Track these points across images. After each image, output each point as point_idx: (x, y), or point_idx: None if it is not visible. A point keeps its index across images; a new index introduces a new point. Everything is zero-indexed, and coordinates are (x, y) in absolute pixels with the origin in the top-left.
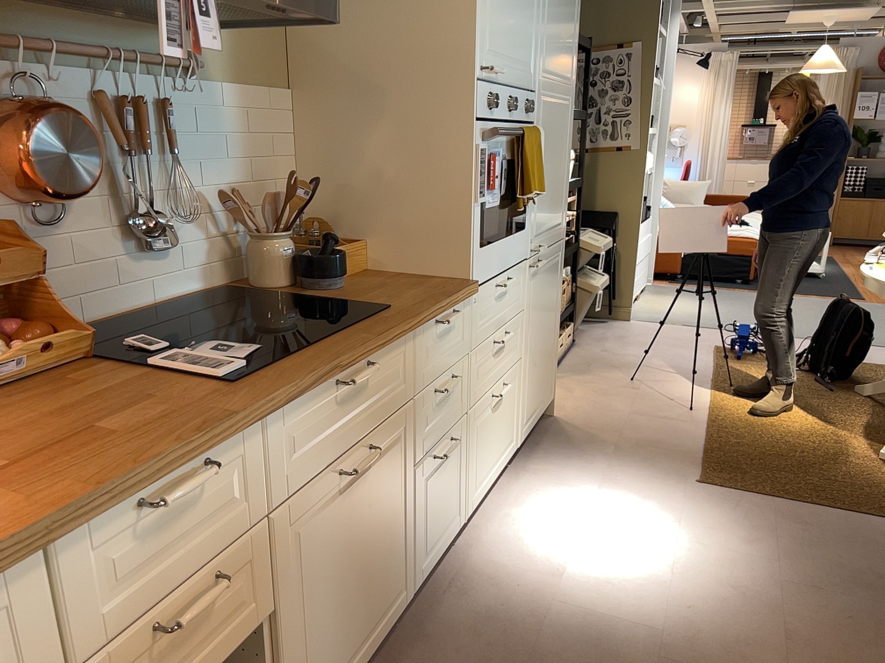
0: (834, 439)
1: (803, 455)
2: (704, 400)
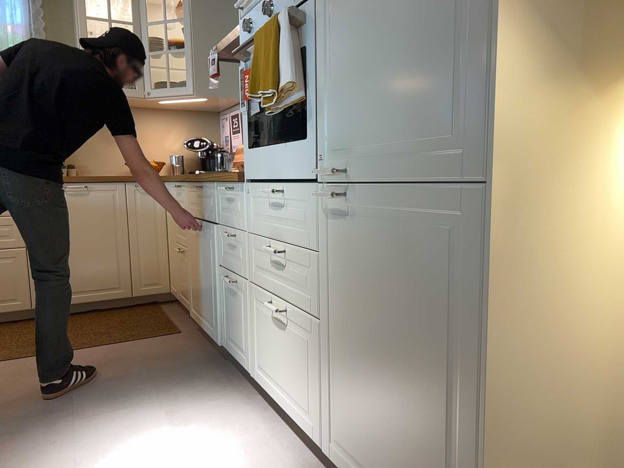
0: None
1: None
2: None
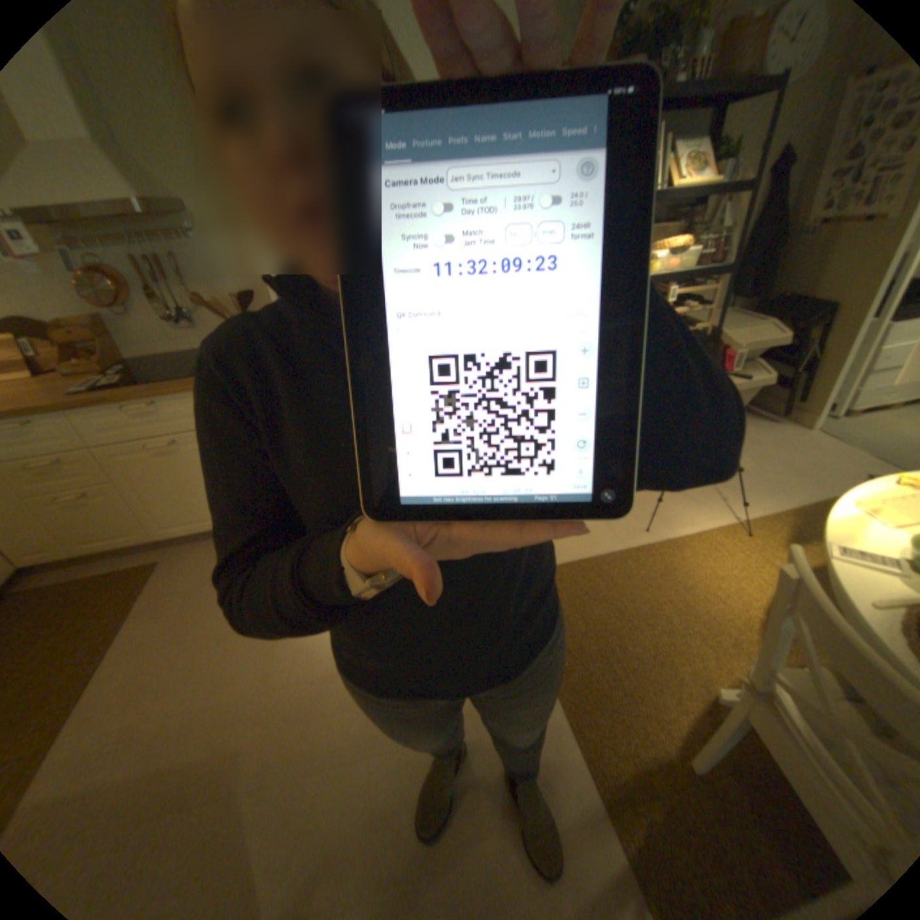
0: (725, 648)
1: (644, 630)
2: (685, 533)
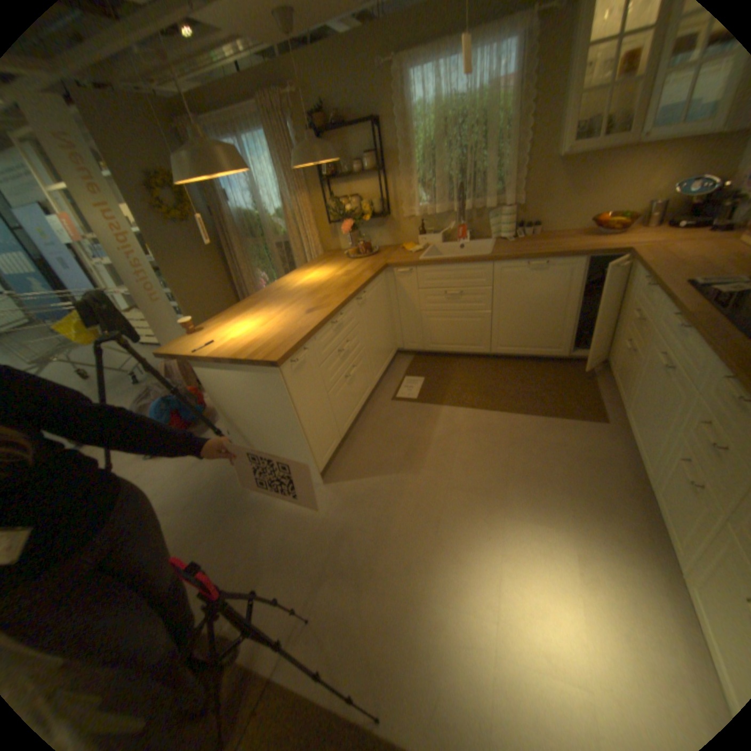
0: None
1: None
2: None
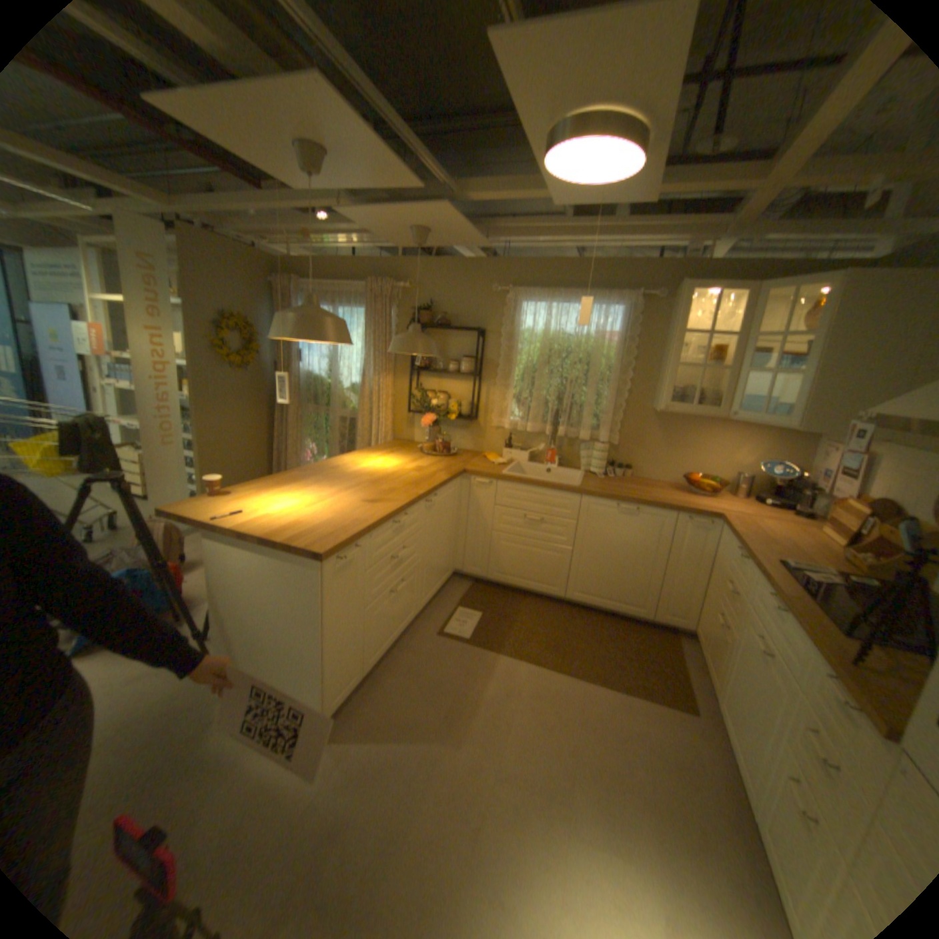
0: None
1: None
2: None
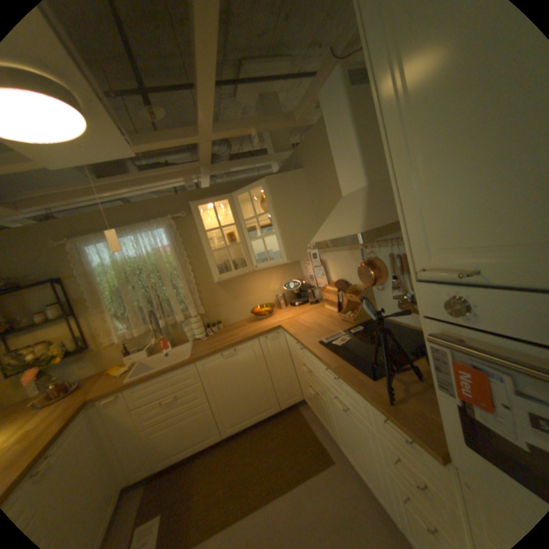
0: None
1: None
2: None
